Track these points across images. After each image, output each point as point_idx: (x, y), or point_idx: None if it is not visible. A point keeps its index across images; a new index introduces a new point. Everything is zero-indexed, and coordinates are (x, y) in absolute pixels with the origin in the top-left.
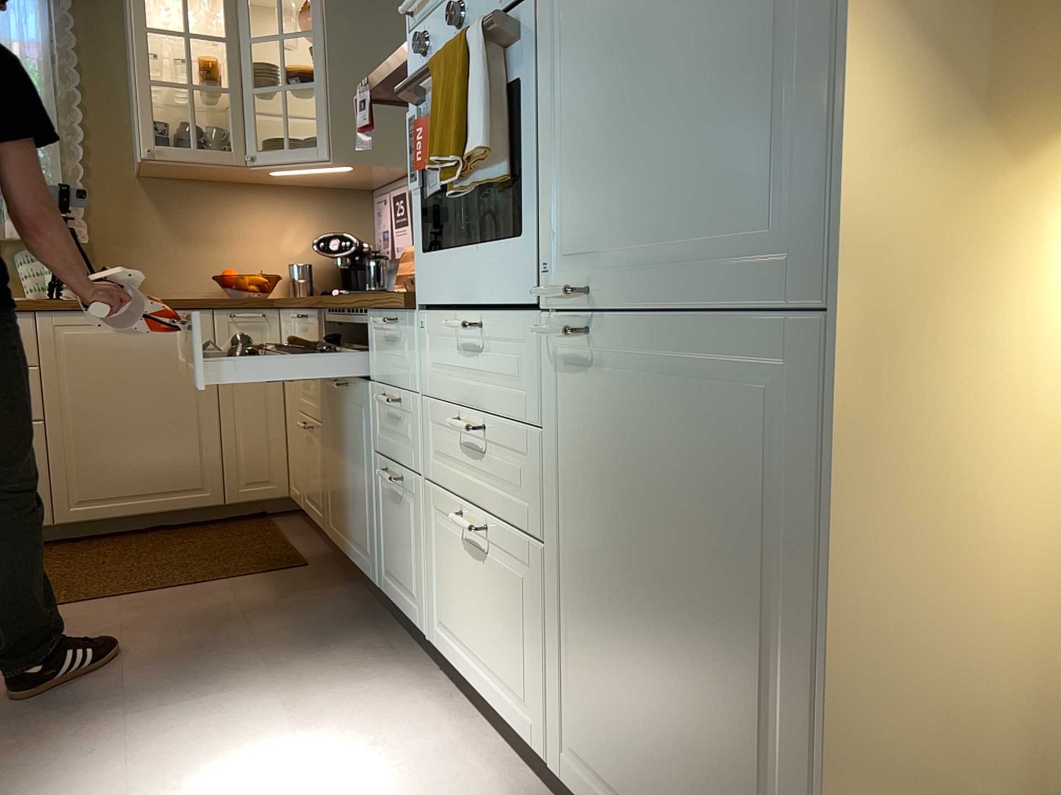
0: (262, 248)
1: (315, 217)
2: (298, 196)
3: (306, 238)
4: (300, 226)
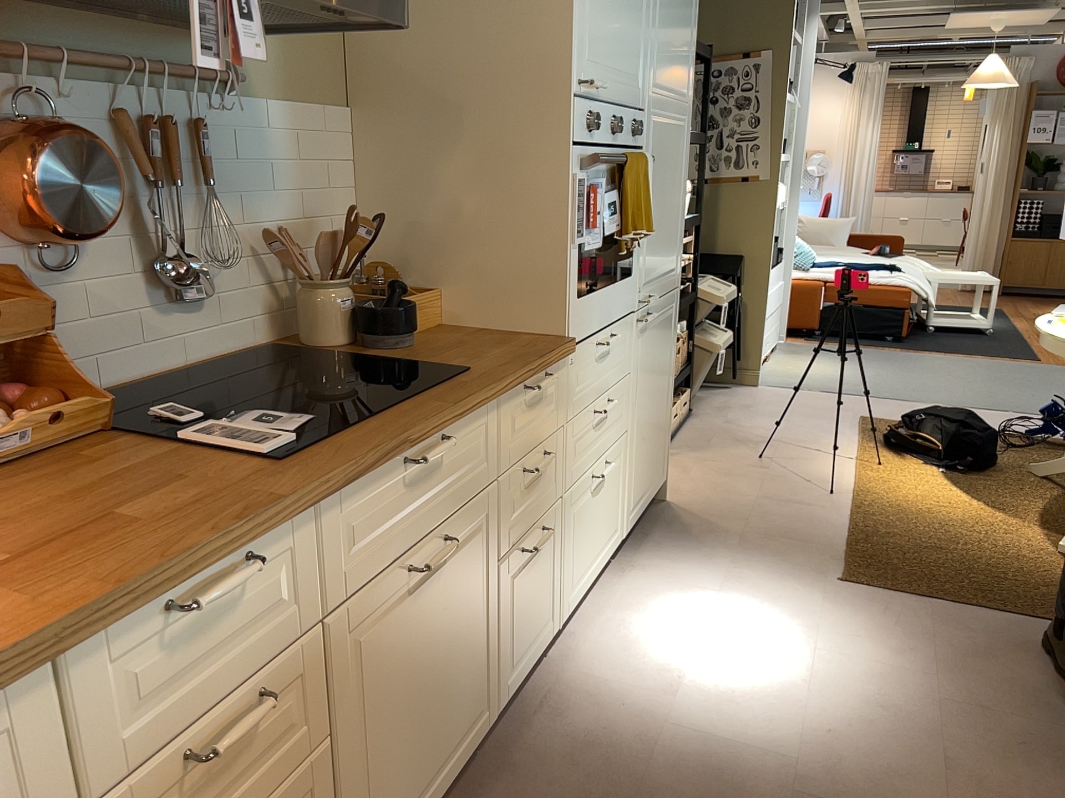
0: None
1: None
2: None
3: None
4: None
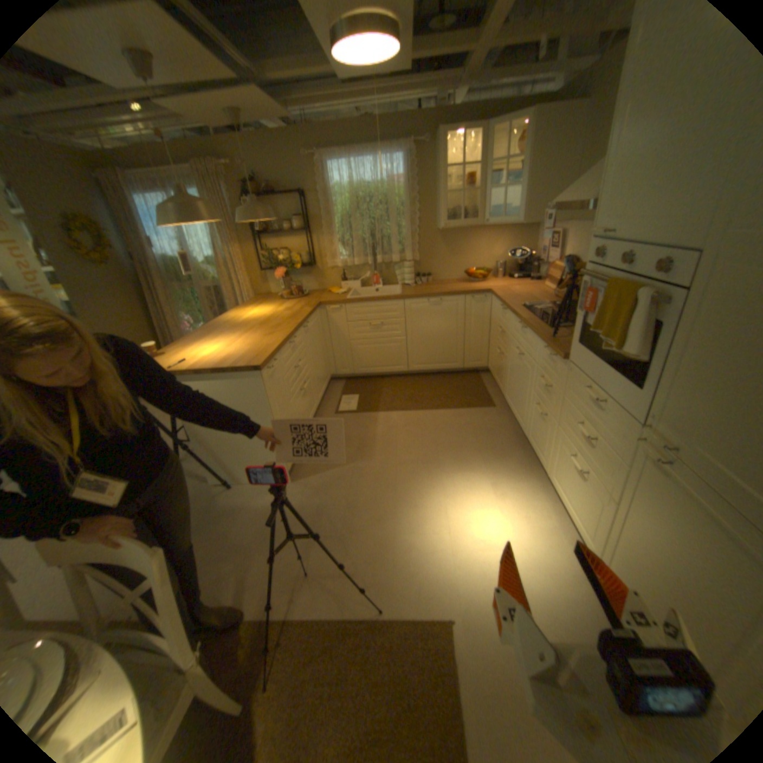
0: (484, 254)
1: (509, 237)
2: (502, 228)
3: (503, 248)
4: (501, 243)
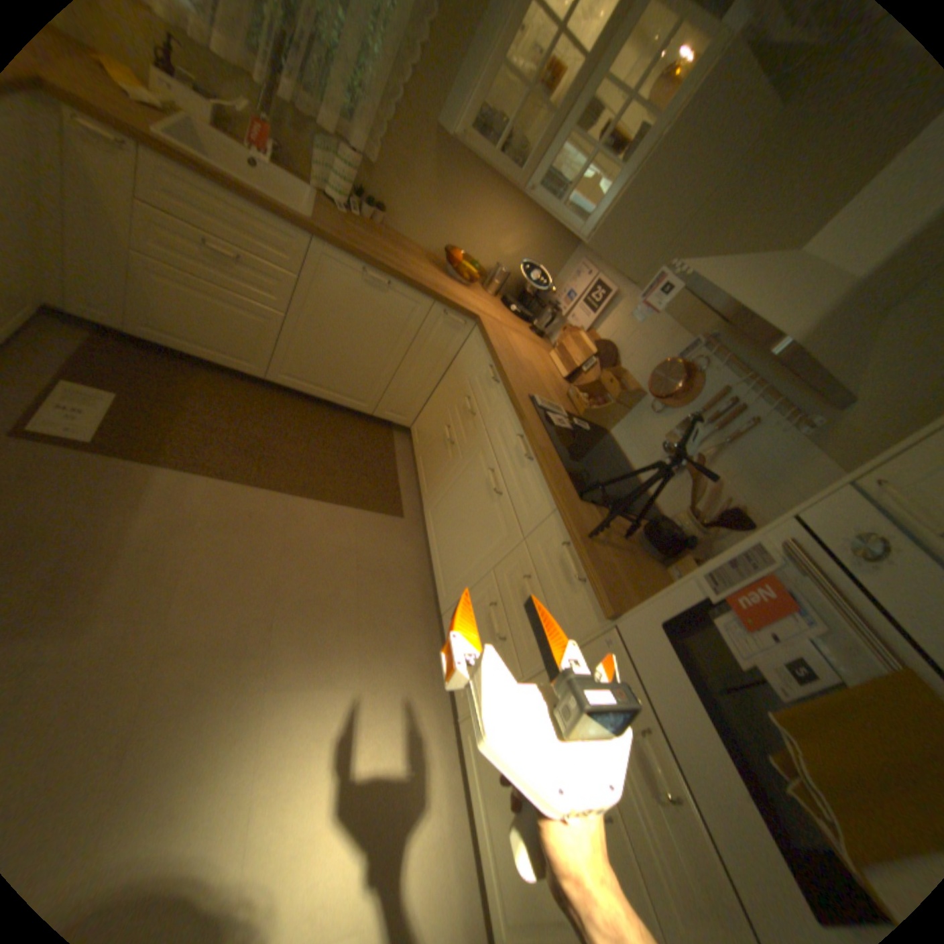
0: (488, 239)
1: (534, 239)
2: (535, 216)
3: (518, 250)
4: (520, 239)
